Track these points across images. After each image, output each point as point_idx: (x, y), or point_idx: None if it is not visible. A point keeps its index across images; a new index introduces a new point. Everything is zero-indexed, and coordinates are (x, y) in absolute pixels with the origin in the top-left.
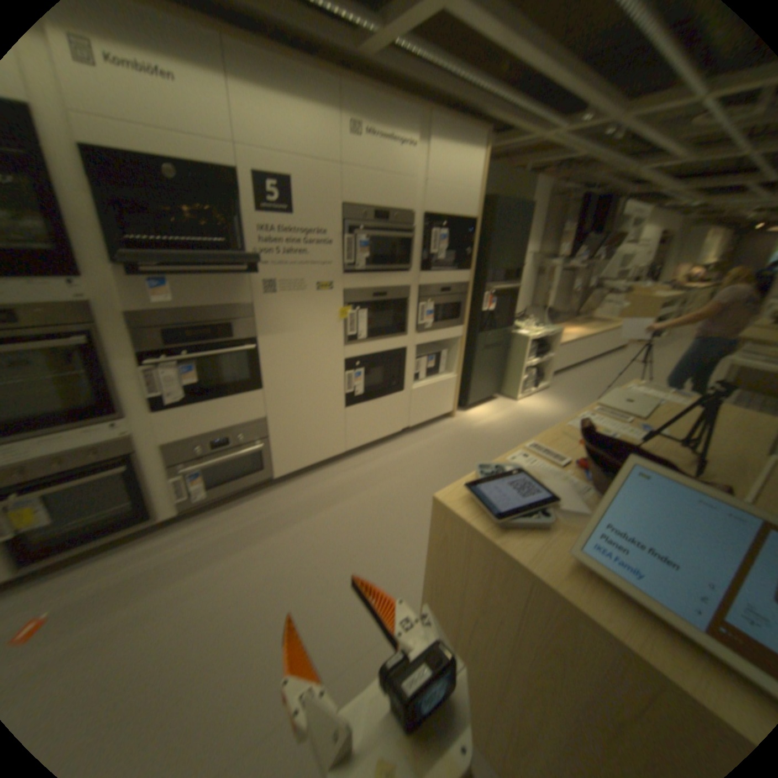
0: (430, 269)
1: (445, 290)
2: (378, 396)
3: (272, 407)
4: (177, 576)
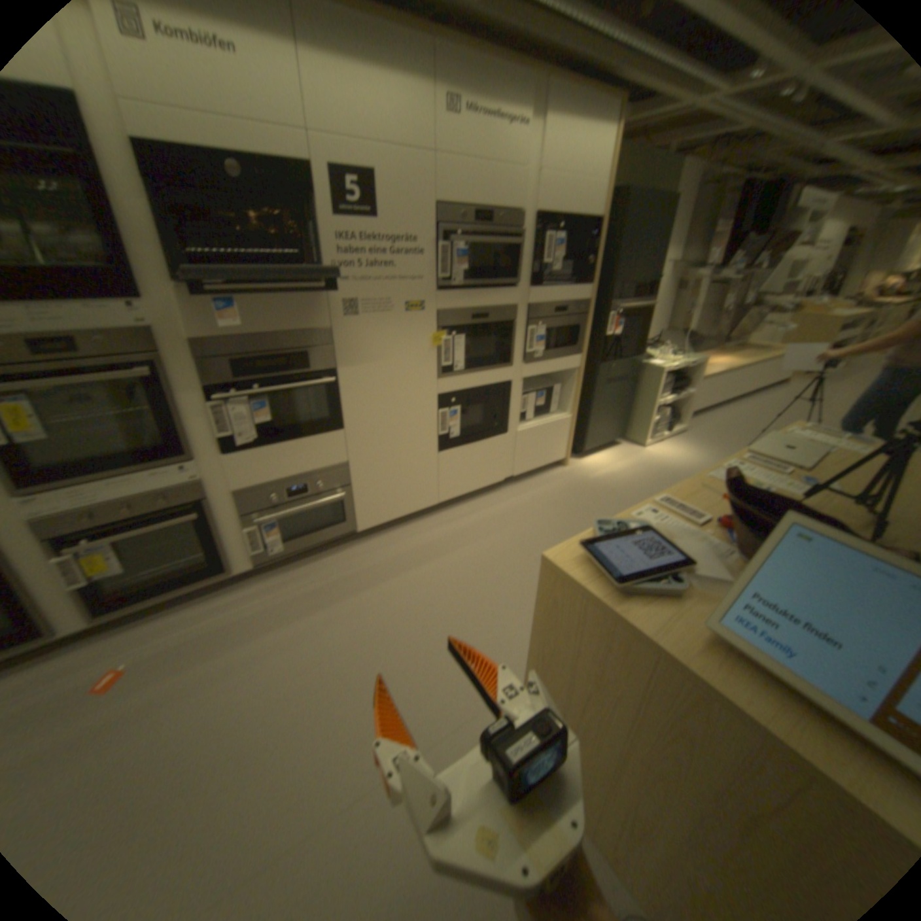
0: (542, 284)
1: (560, 311)
2: (477, 440)
3: (354, 450)
4: (254, 634)
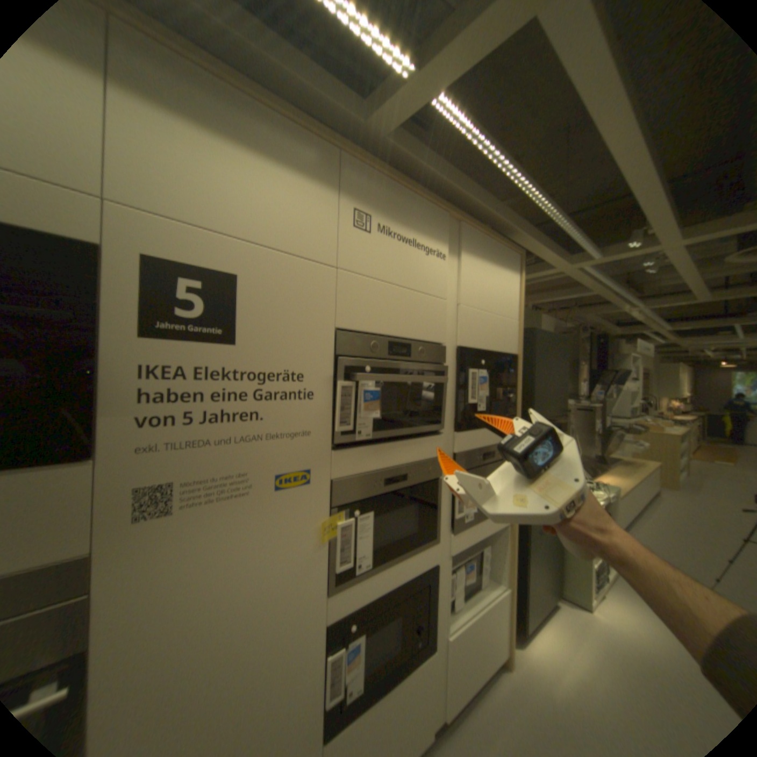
0: (466, 428)
1: (488, 458)
2: (391, 687)
3: None
4: None
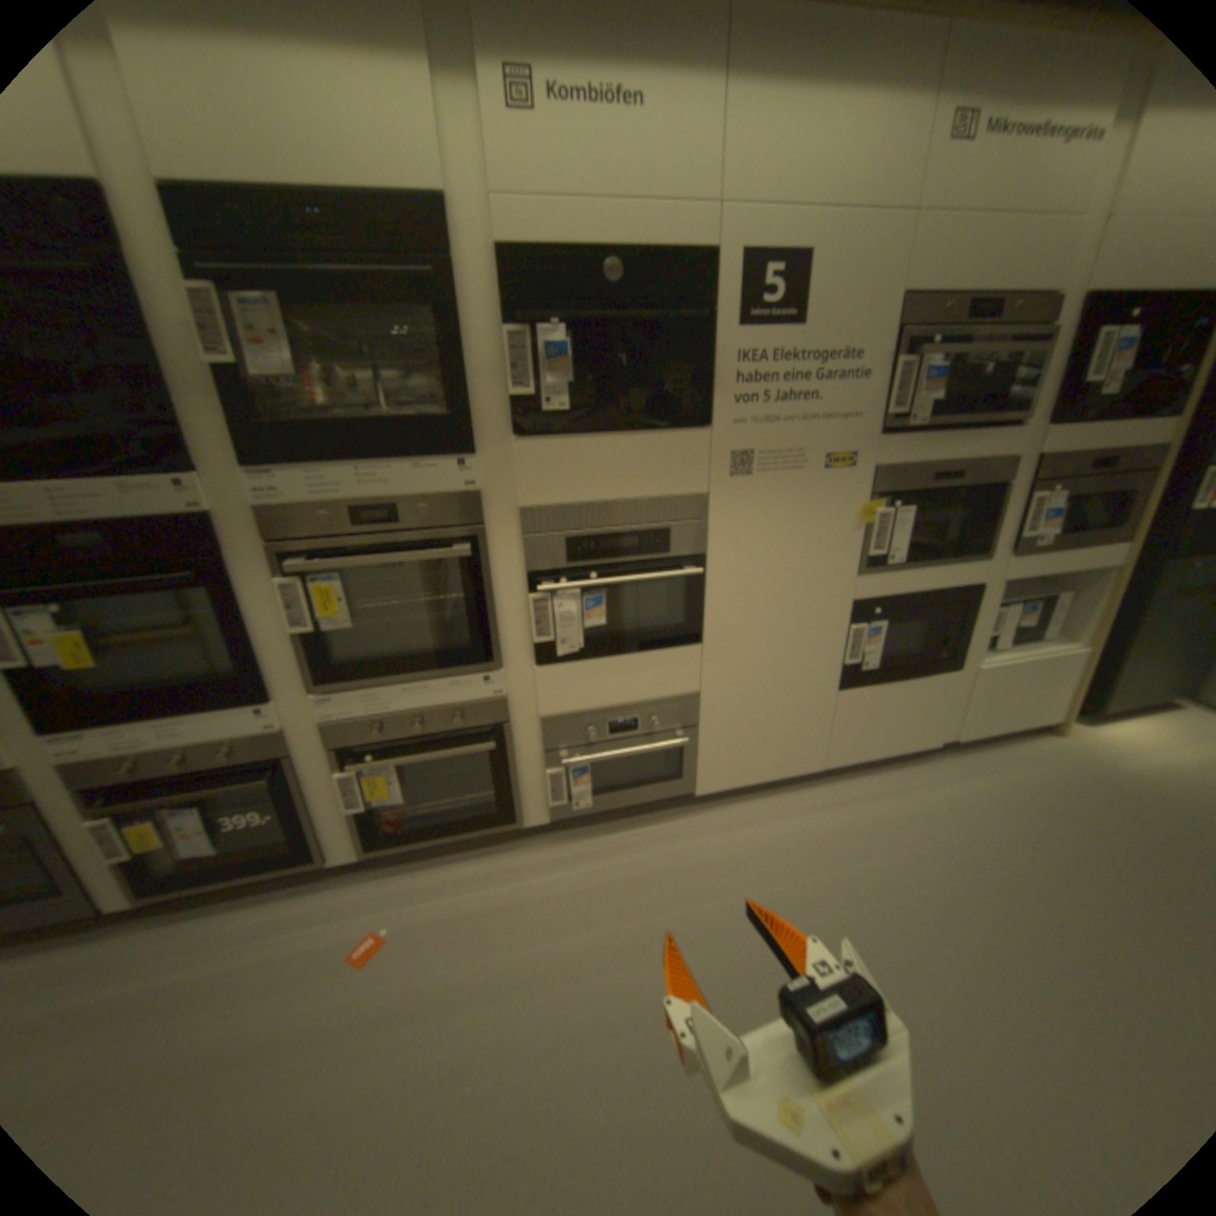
0: (1073, 421)
1: (1103, 466)
2: (905, 678)
3: (709, 677)
4: (539, 938)
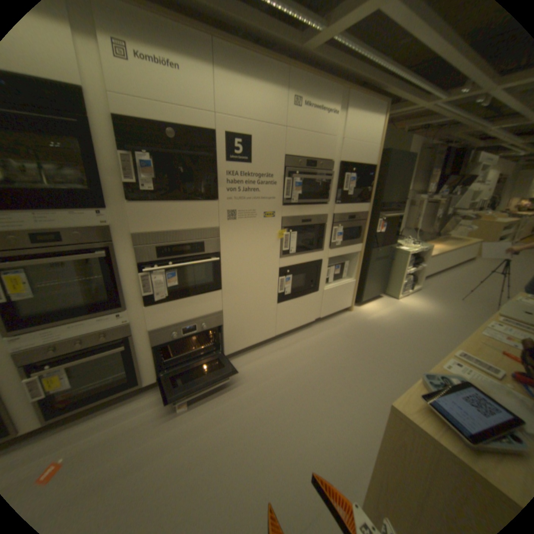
0: (341, 203)
1: (351, 218)
2: (299, 296)
3: (225, 303)
4: (153, 436)
